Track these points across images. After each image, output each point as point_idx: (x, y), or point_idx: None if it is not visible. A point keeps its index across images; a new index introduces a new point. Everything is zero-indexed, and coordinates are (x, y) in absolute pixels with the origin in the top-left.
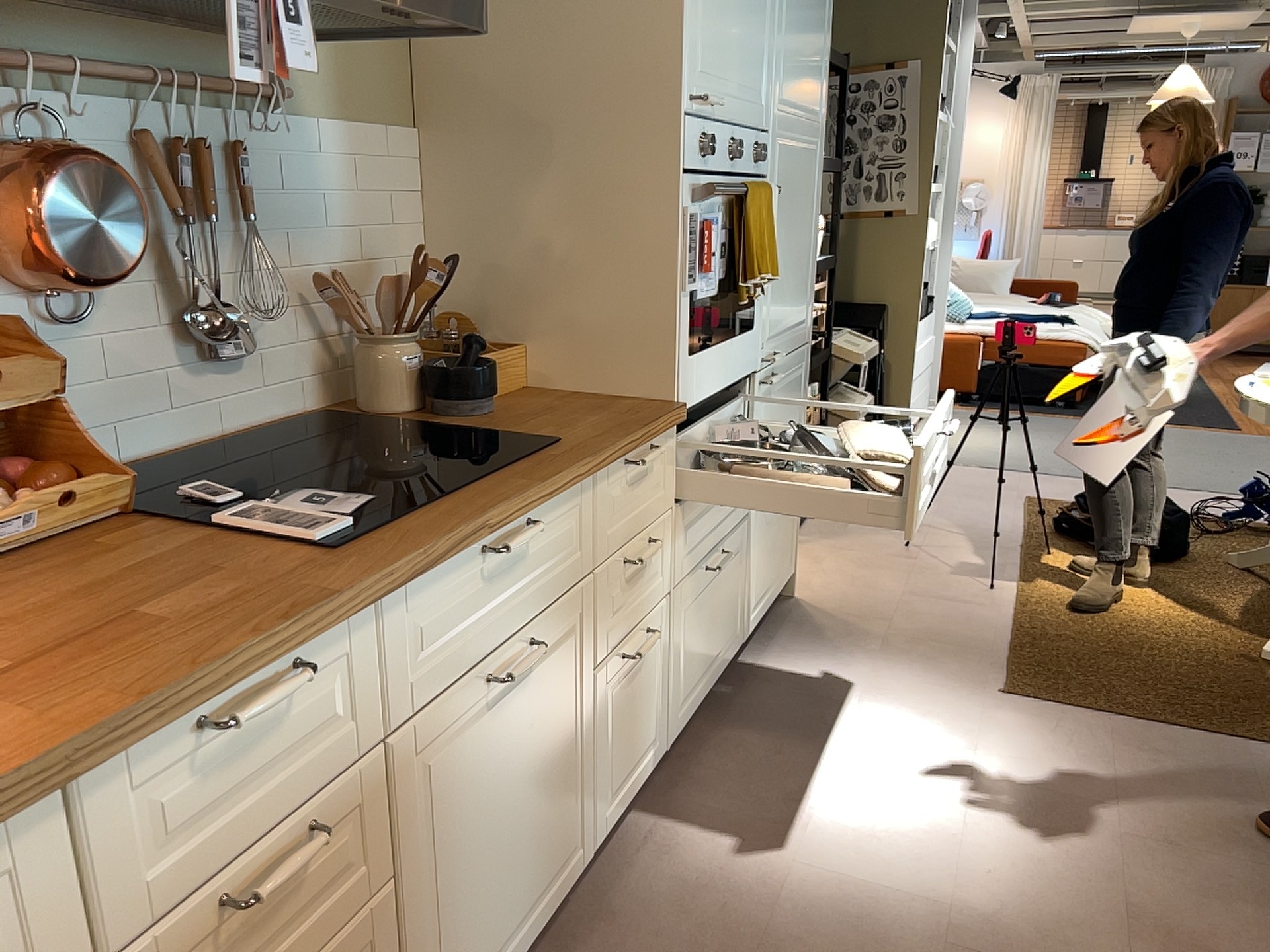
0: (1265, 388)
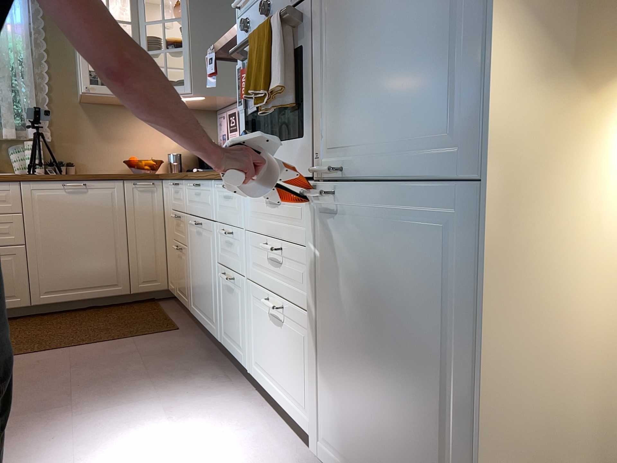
0: None
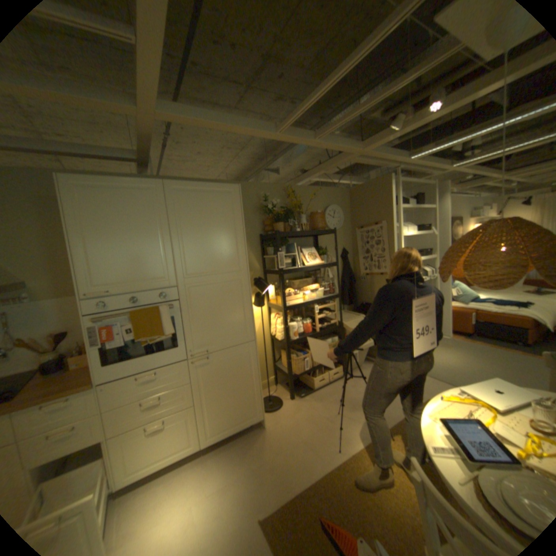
0: (460, 401)
